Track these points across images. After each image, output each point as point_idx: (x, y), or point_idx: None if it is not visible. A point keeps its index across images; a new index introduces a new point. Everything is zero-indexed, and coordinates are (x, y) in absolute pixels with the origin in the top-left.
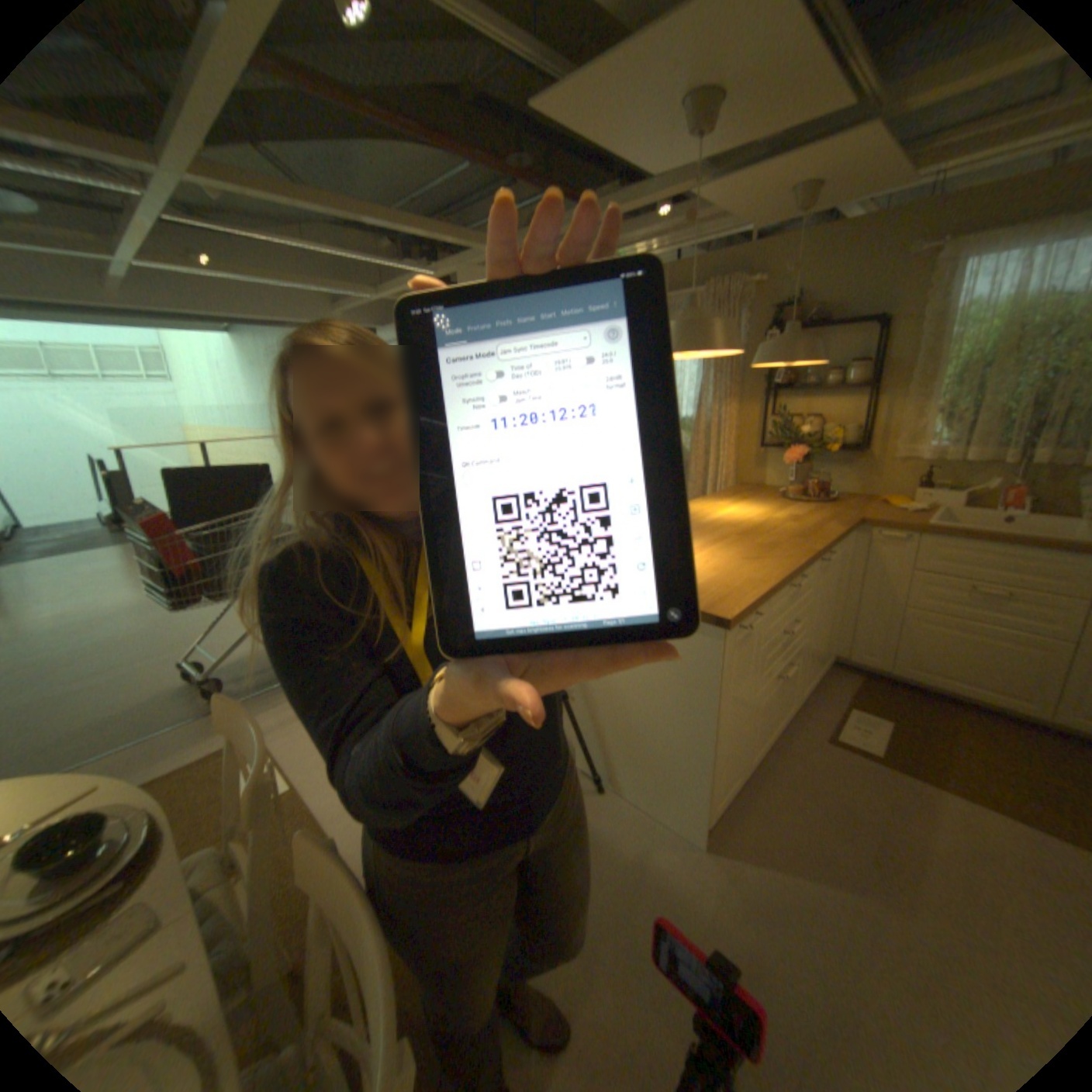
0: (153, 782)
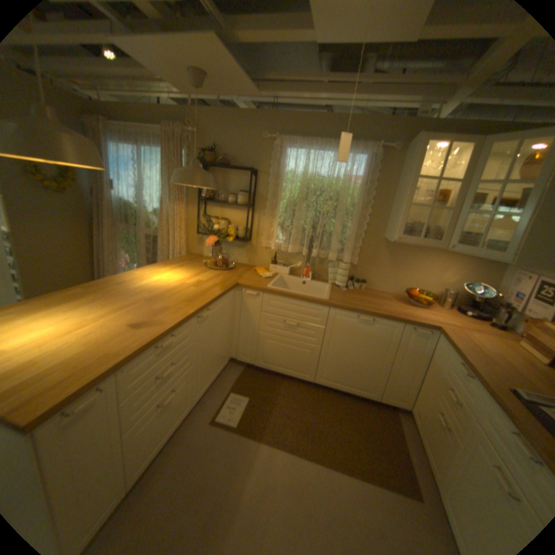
0: None
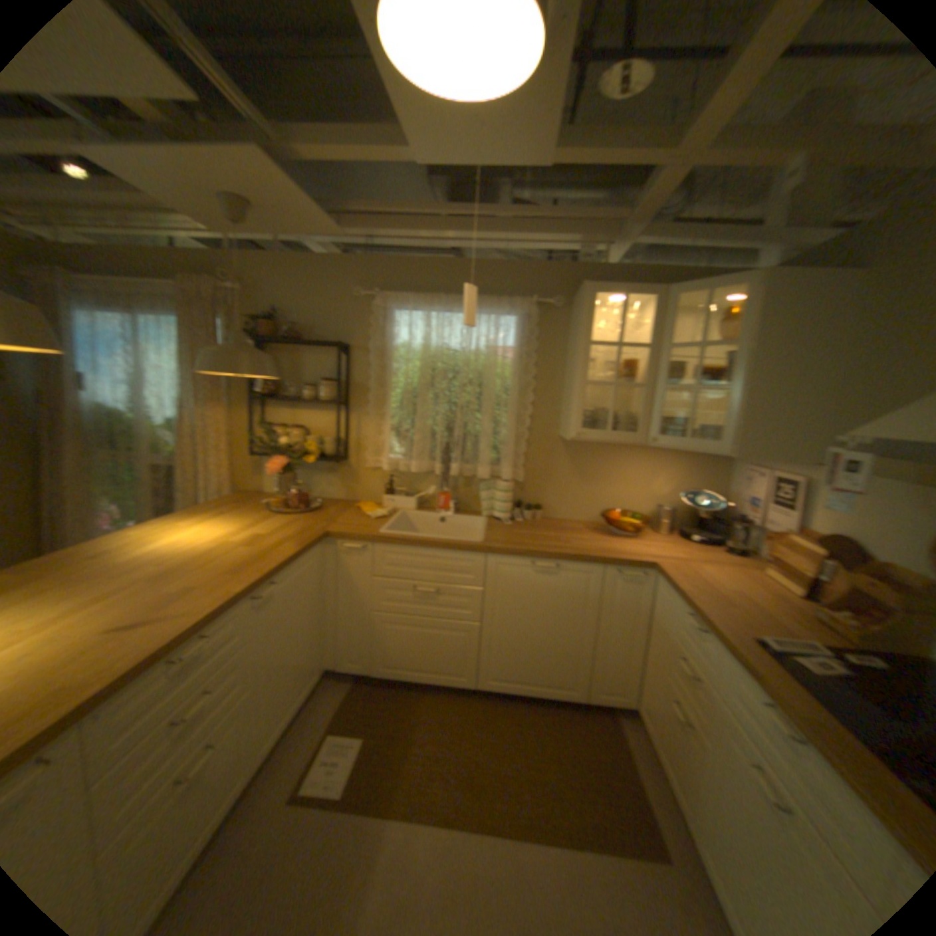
0: None
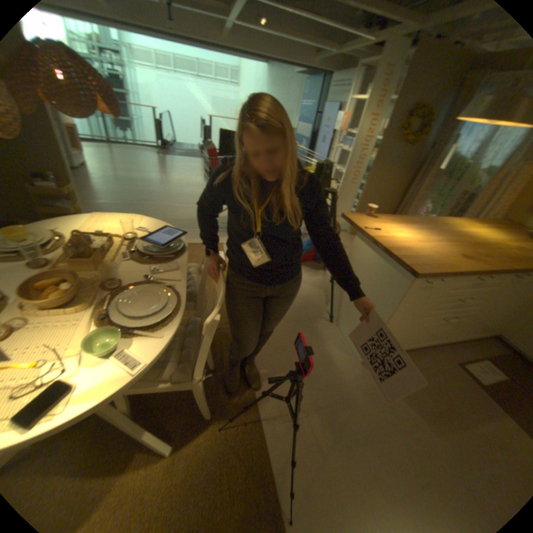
0: (191, 244)
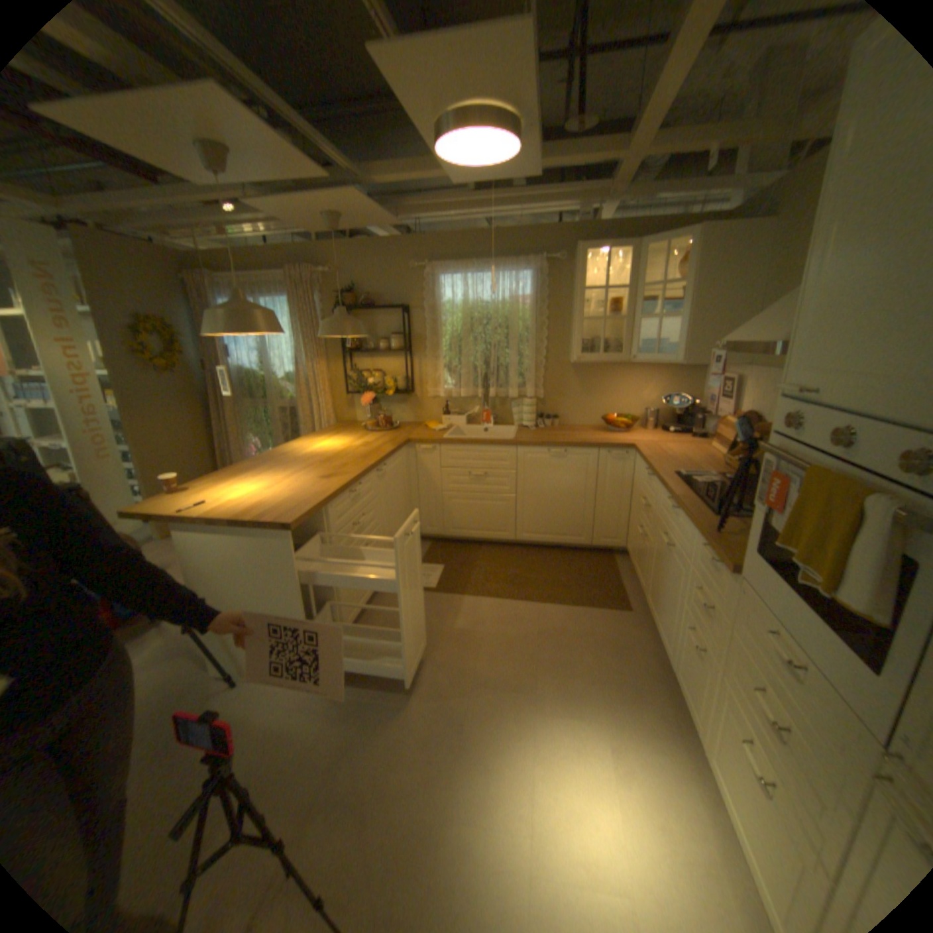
0: None
